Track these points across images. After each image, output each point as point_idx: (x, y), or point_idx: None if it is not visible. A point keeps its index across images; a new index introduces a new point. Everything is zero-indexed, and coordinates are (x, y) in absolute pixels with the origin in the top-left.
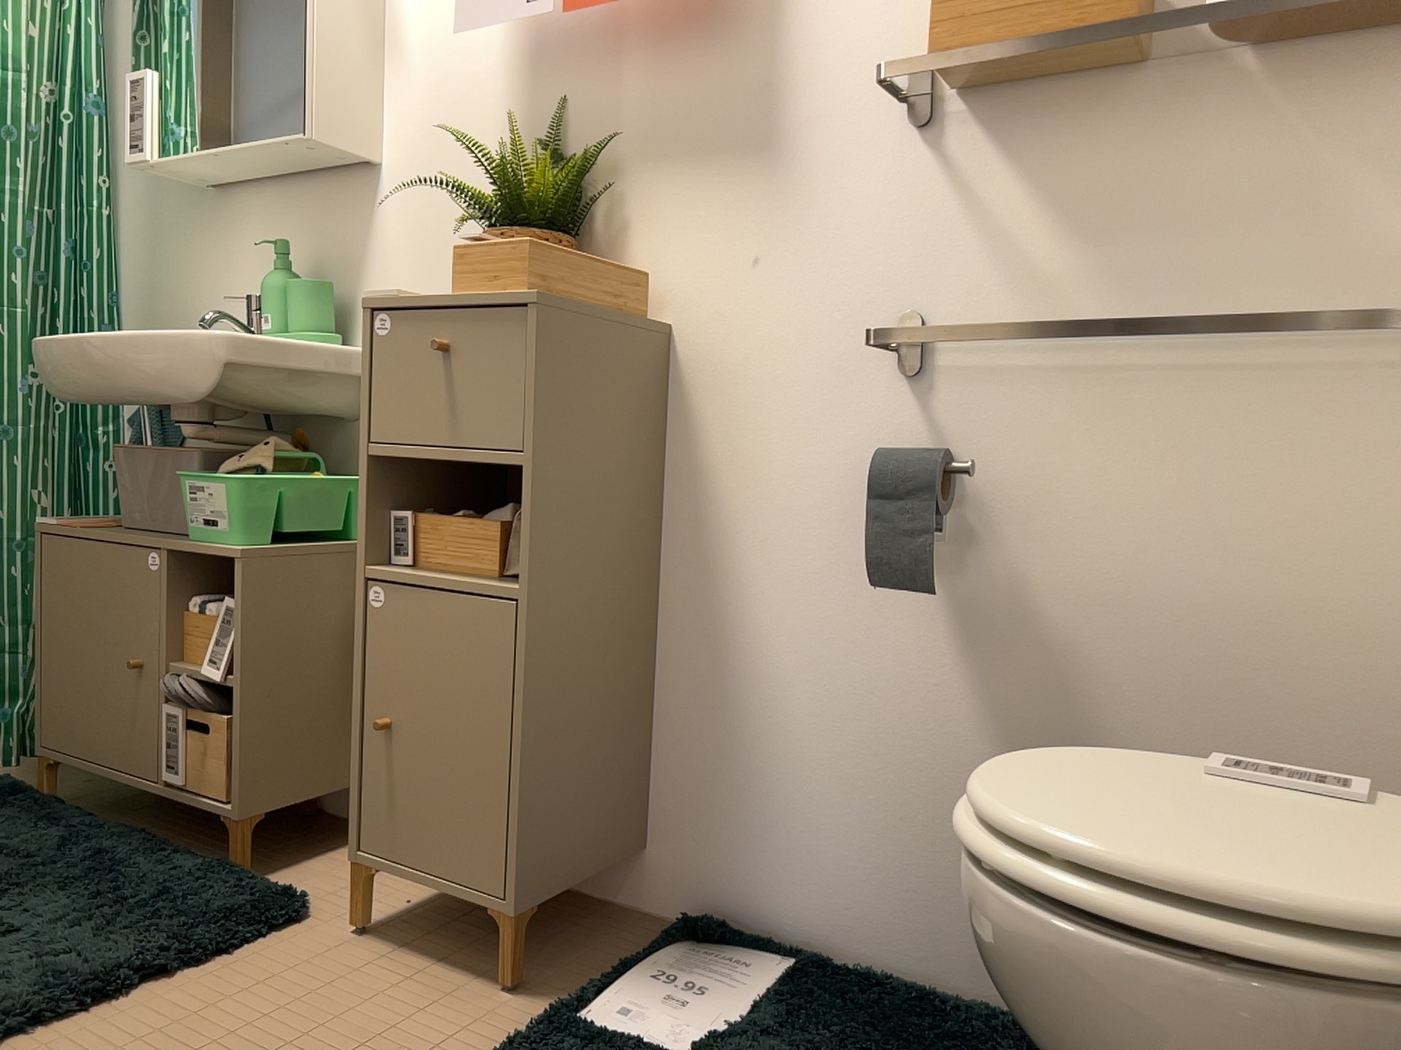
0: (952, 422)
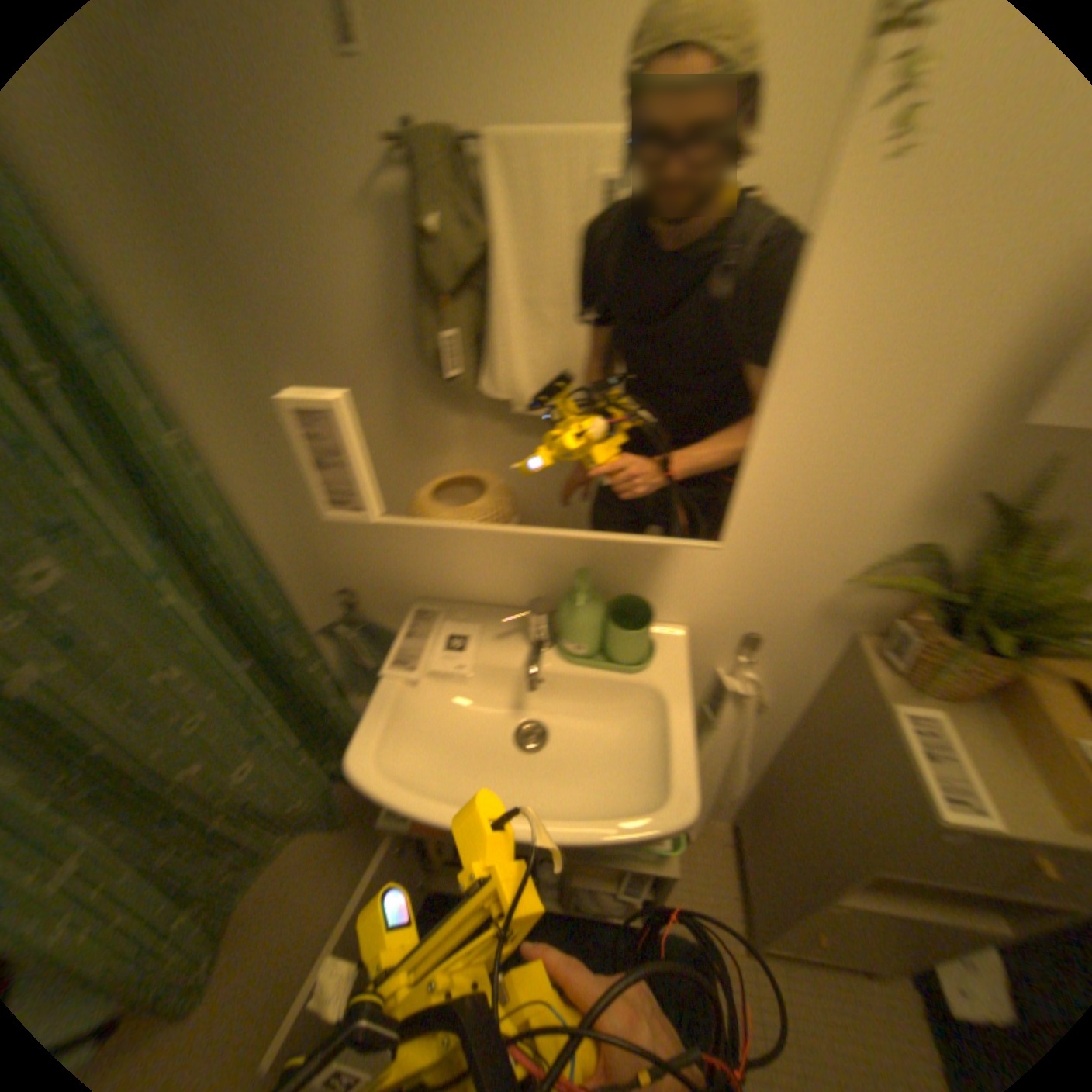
0: None
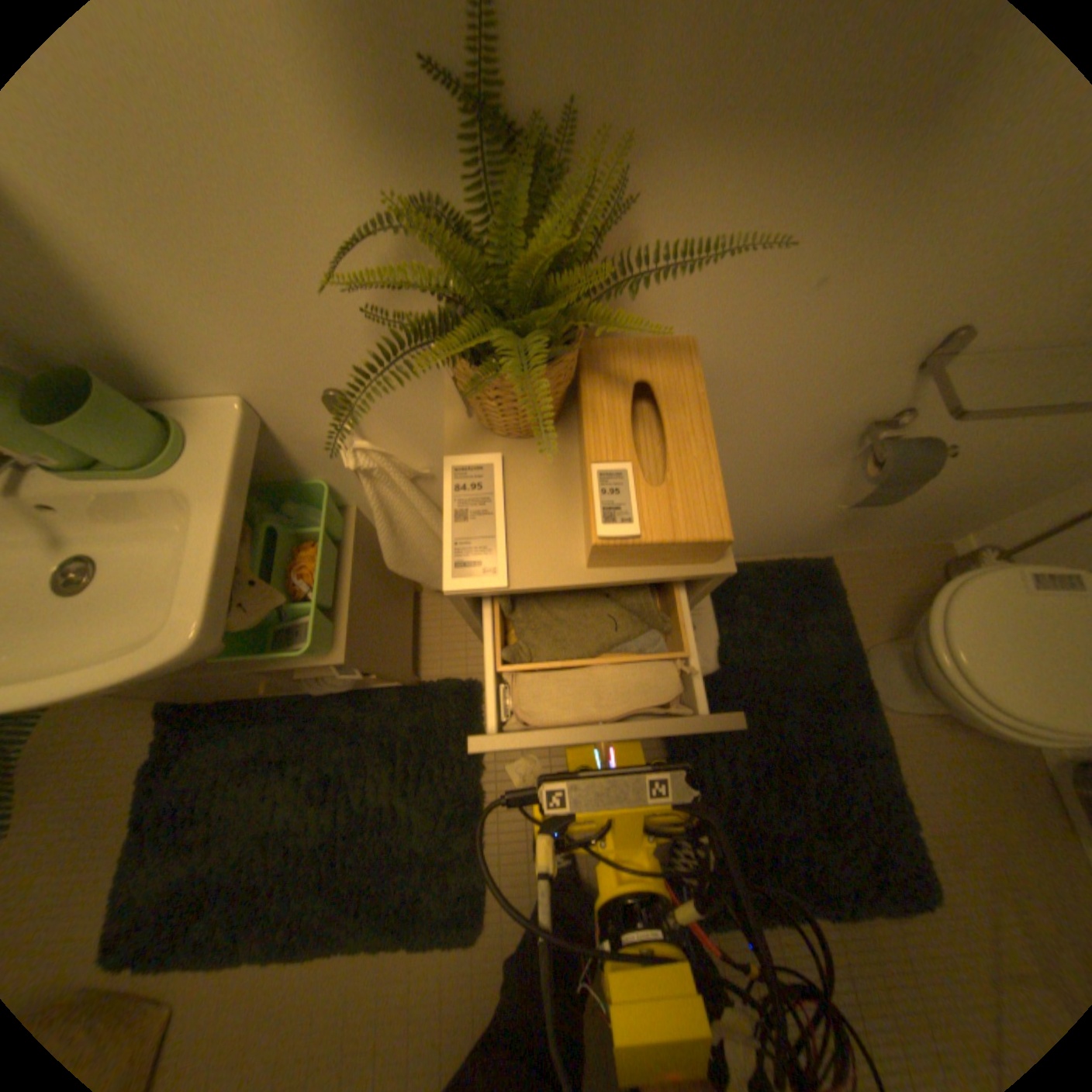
0: (935, 393)
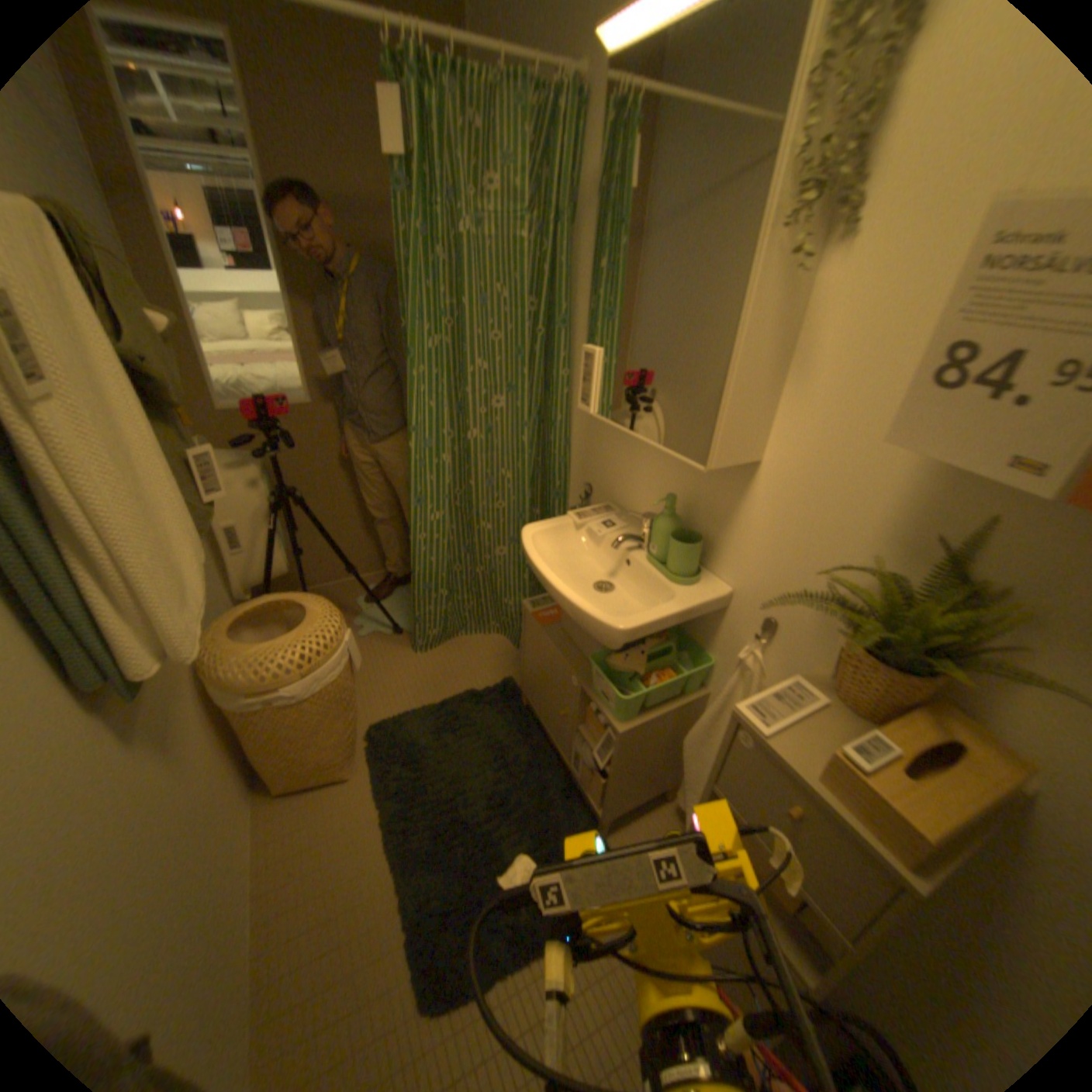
0: None
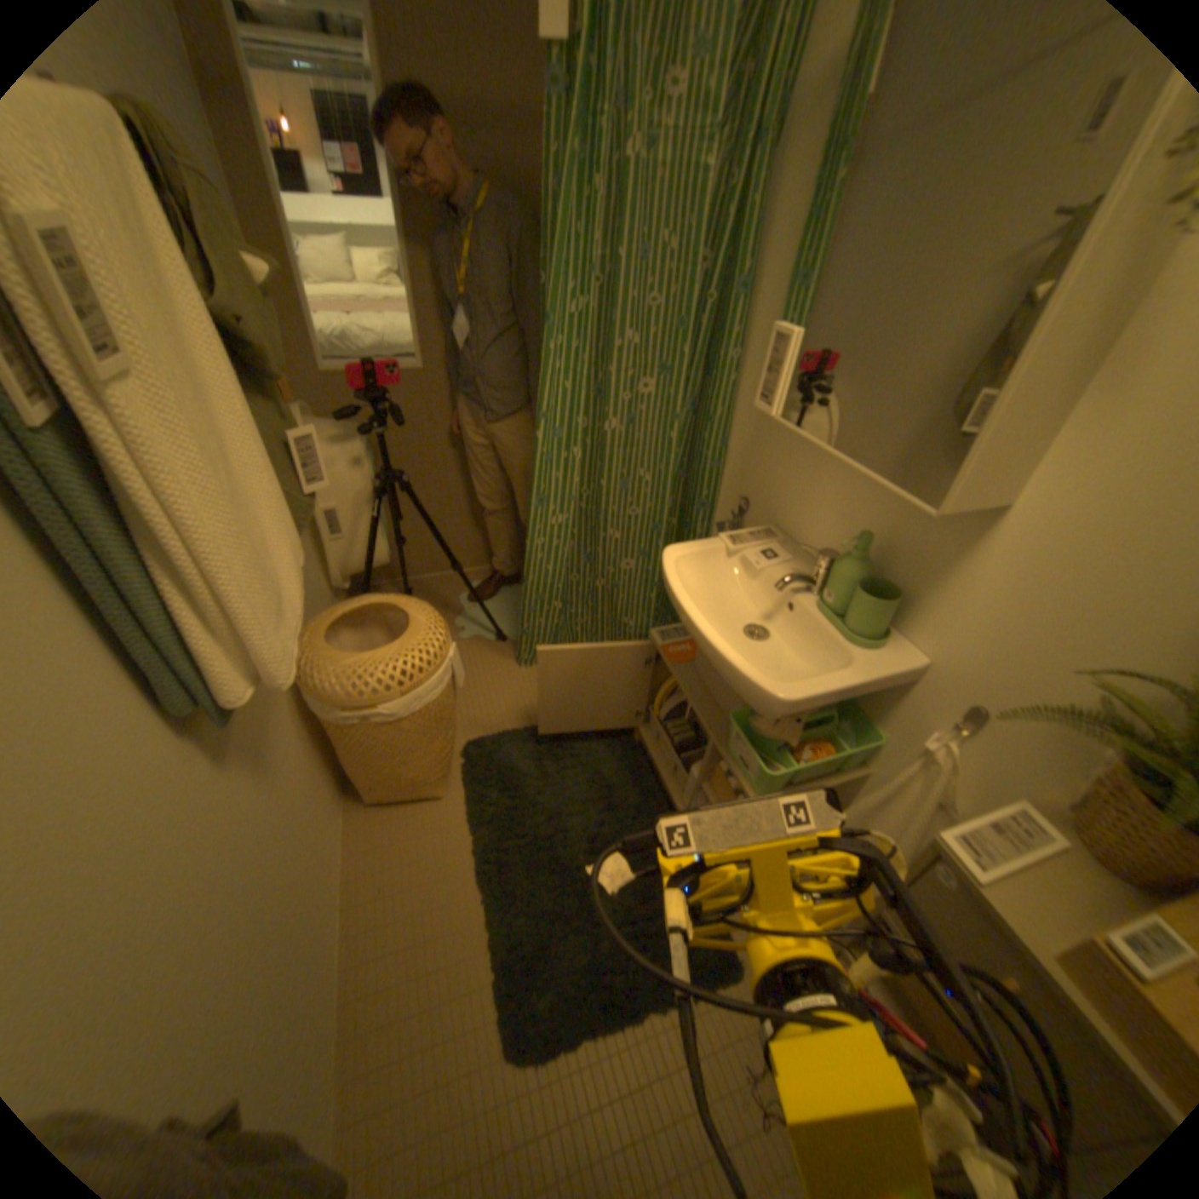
0: None
